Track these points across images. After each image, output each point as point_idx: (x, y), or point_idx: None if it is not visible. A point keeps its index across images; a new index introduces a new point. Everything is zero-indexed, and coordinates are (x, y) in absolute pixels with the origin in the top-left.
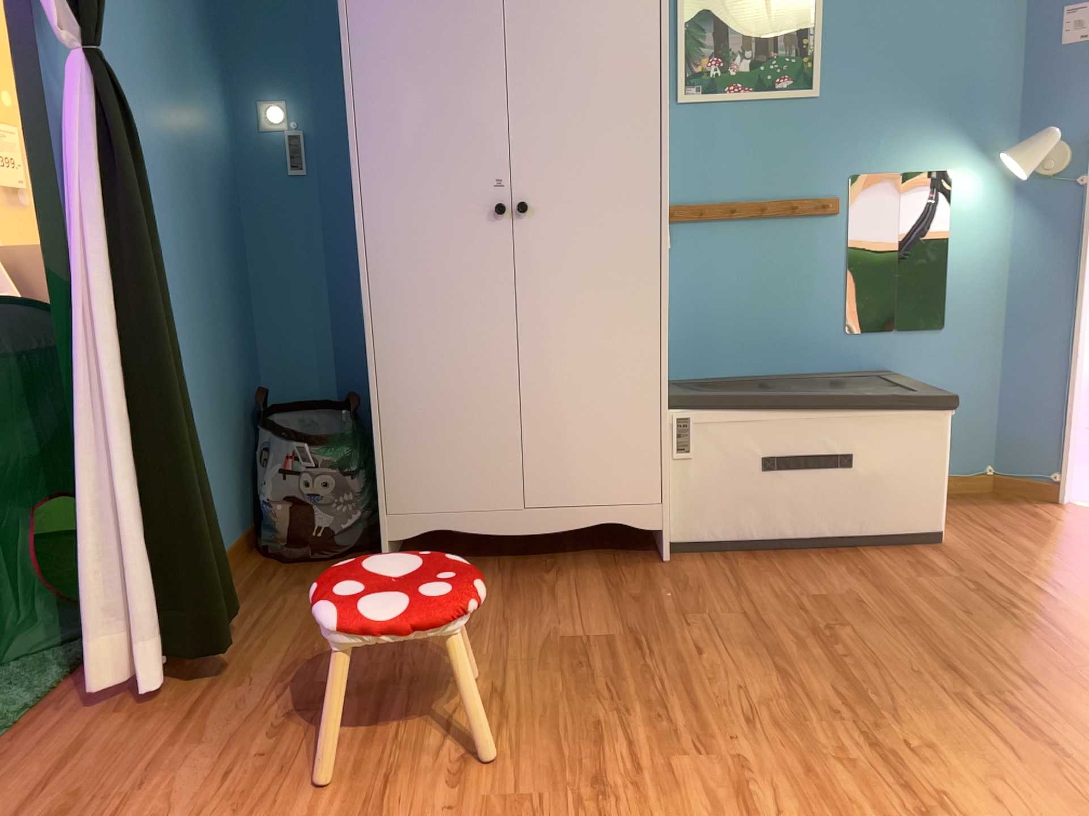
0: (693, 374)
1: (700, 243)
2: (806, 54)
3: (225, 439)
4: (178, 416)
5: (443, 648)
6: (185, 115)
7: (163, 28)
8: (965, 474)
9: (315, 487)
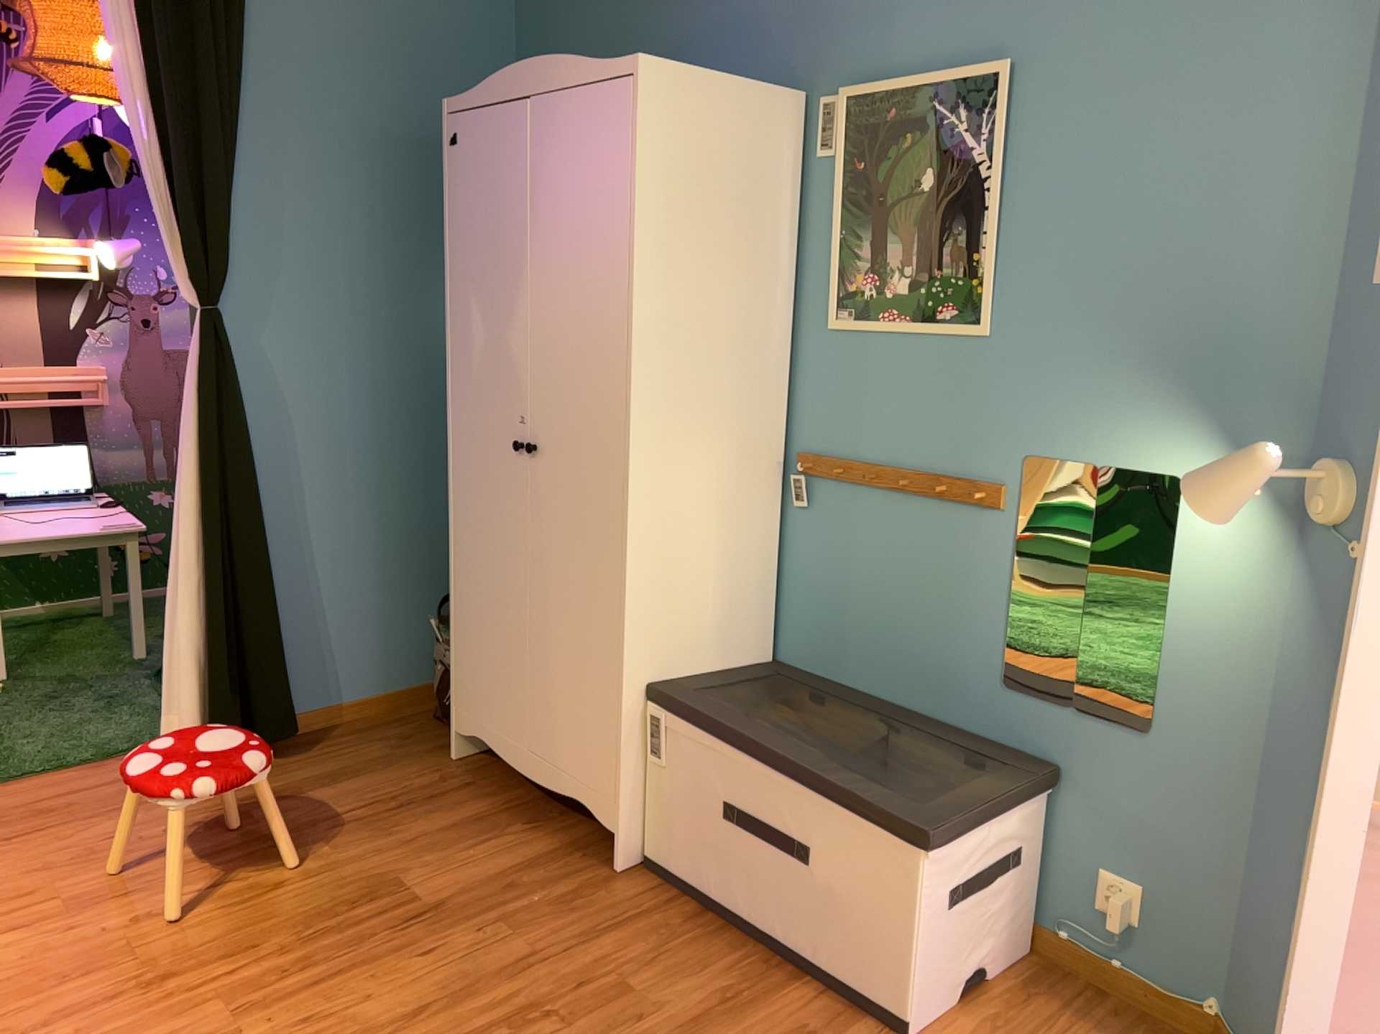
0: (795, 672)
1: (842, 508)
2: (975, 275)
3: (416, 596)
4: (241, 576)
5: (335, 841)
6: (410, 317)
7: (387, 249)
8: (1168, 987)
9: (447, 662)
